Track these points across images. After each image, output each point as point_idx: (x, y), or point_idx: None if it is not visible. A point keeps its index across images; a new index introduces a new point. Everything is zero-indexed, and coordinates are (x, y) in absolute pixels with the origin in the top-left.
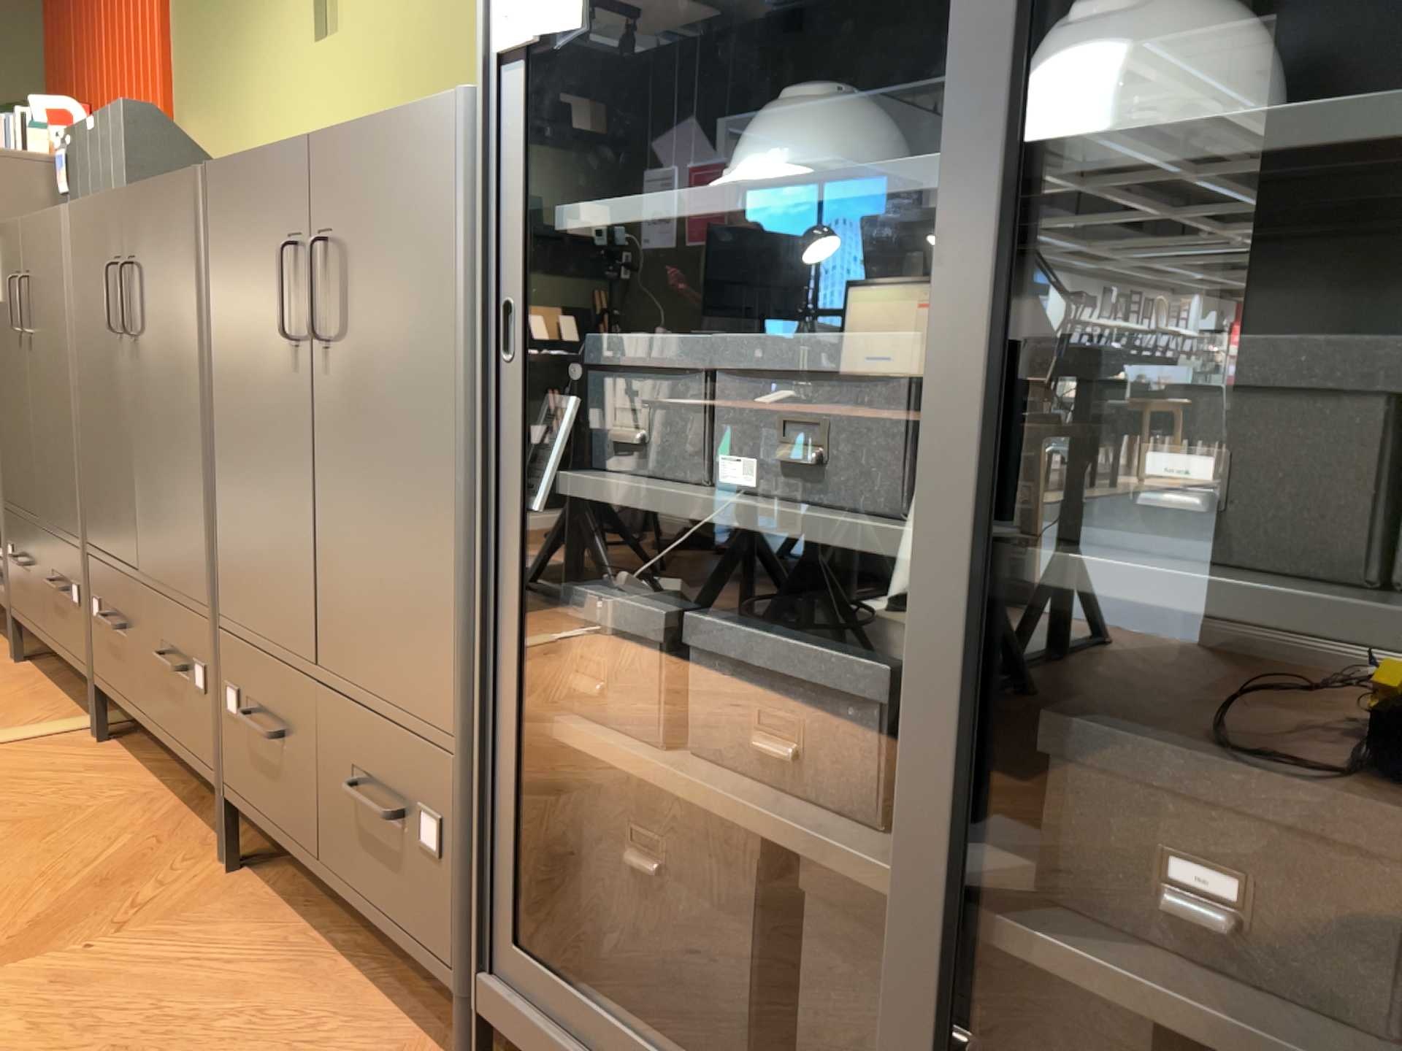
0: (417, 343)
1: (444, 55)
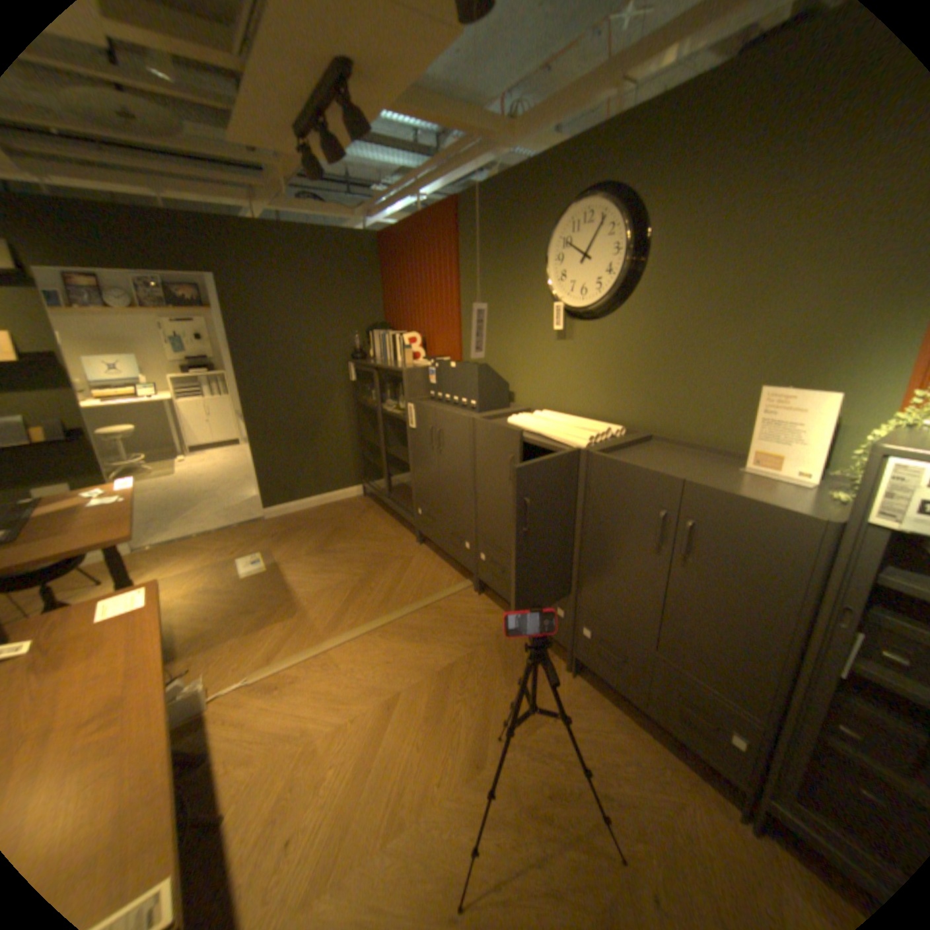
0: (769, 591)
1: (647, 368)
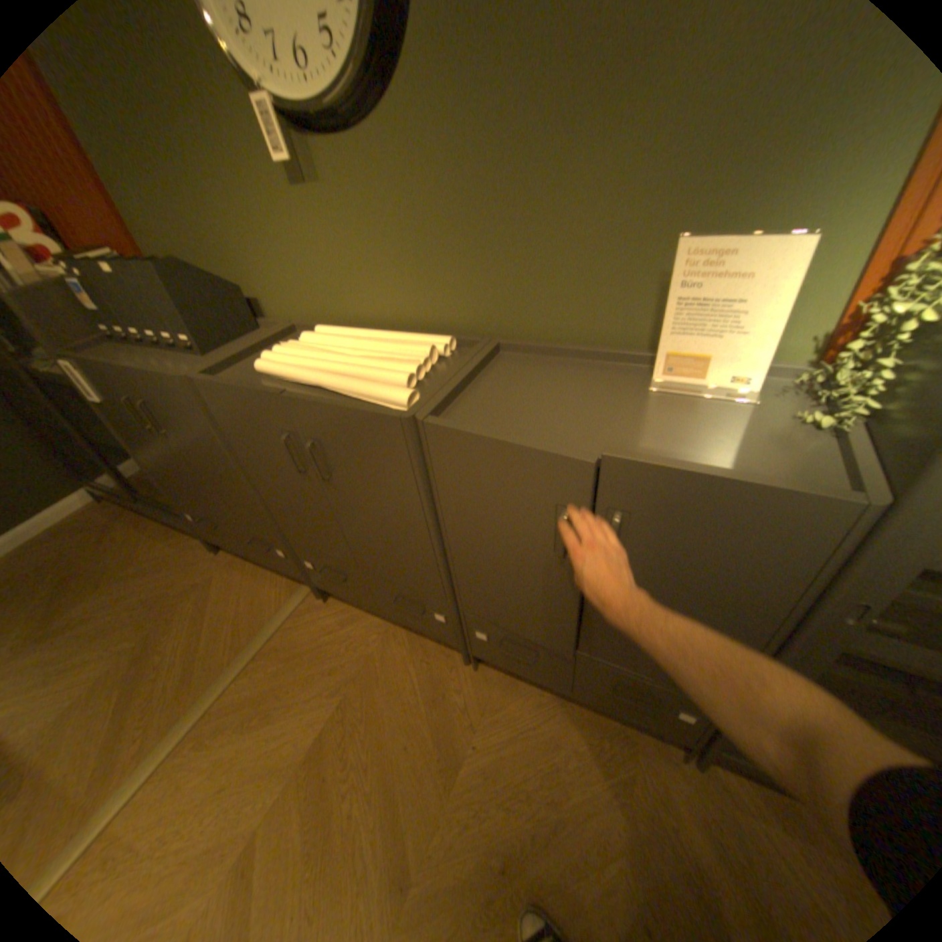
0: (740, 594)
1: (464, 224)
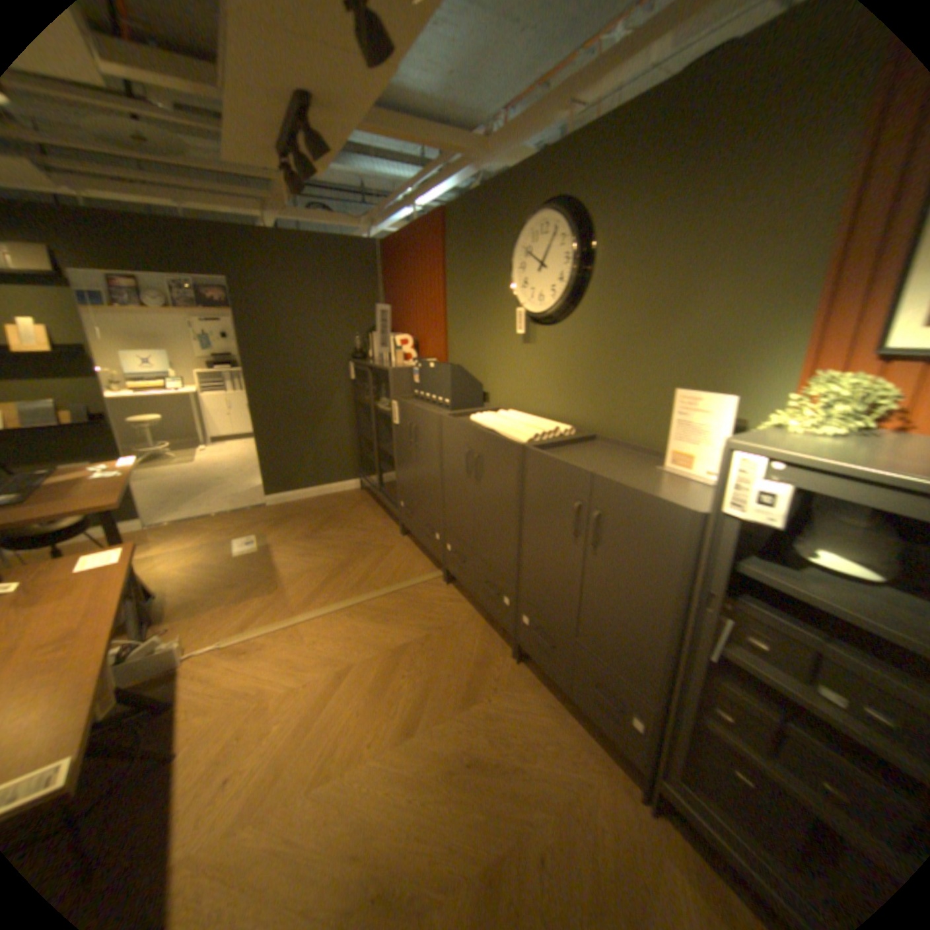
0: (653, 578)
1: (592, 372)
